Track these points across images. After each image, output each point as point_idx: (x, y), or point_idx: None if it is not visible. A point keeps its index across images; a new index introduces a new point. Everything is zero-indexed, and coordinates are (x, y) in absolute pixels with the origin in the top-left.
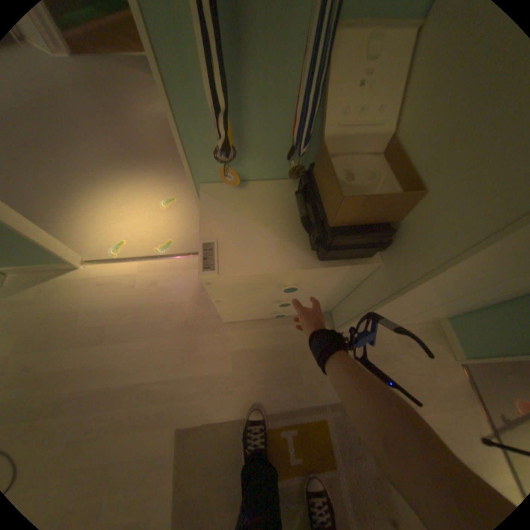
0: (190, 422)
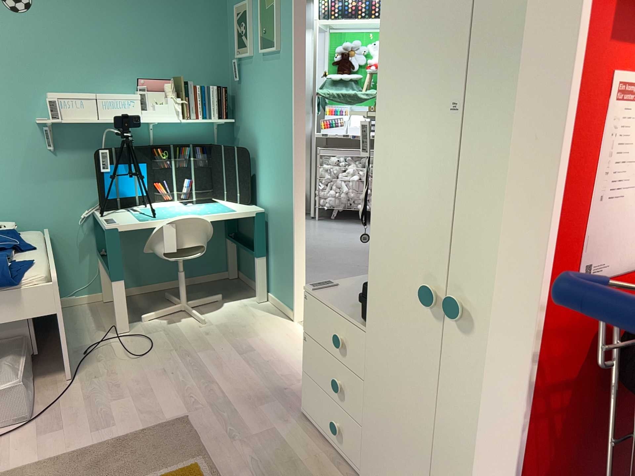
0: (195, 422)
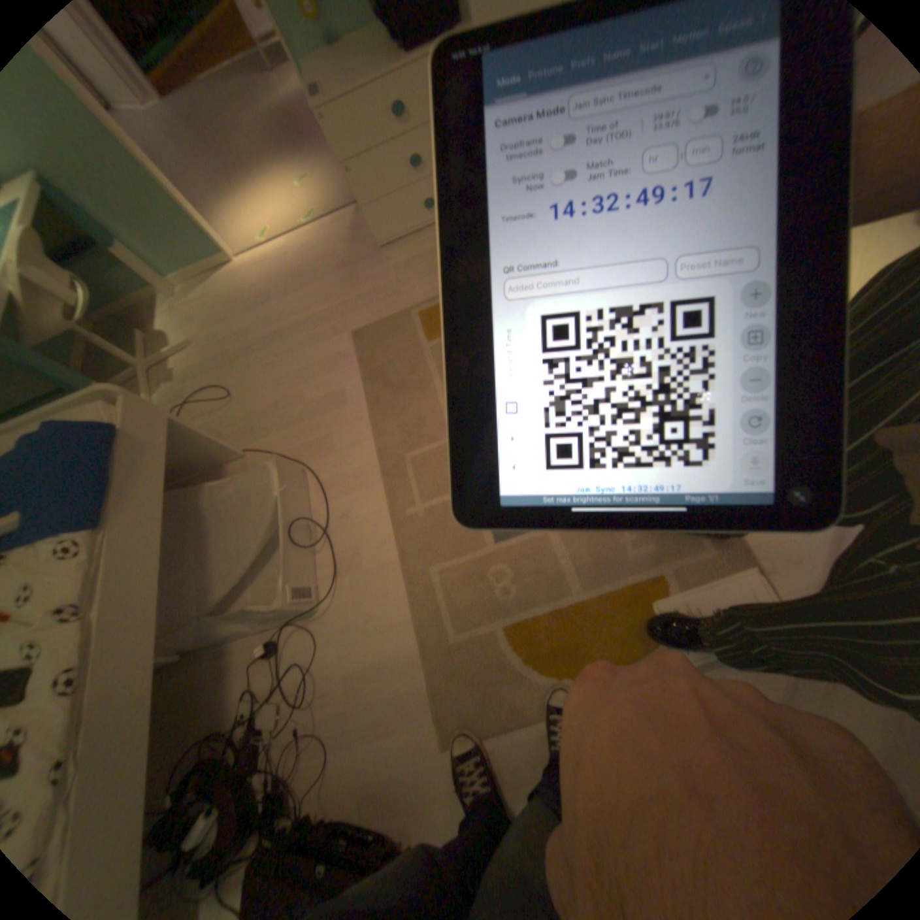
0: (364, 323)
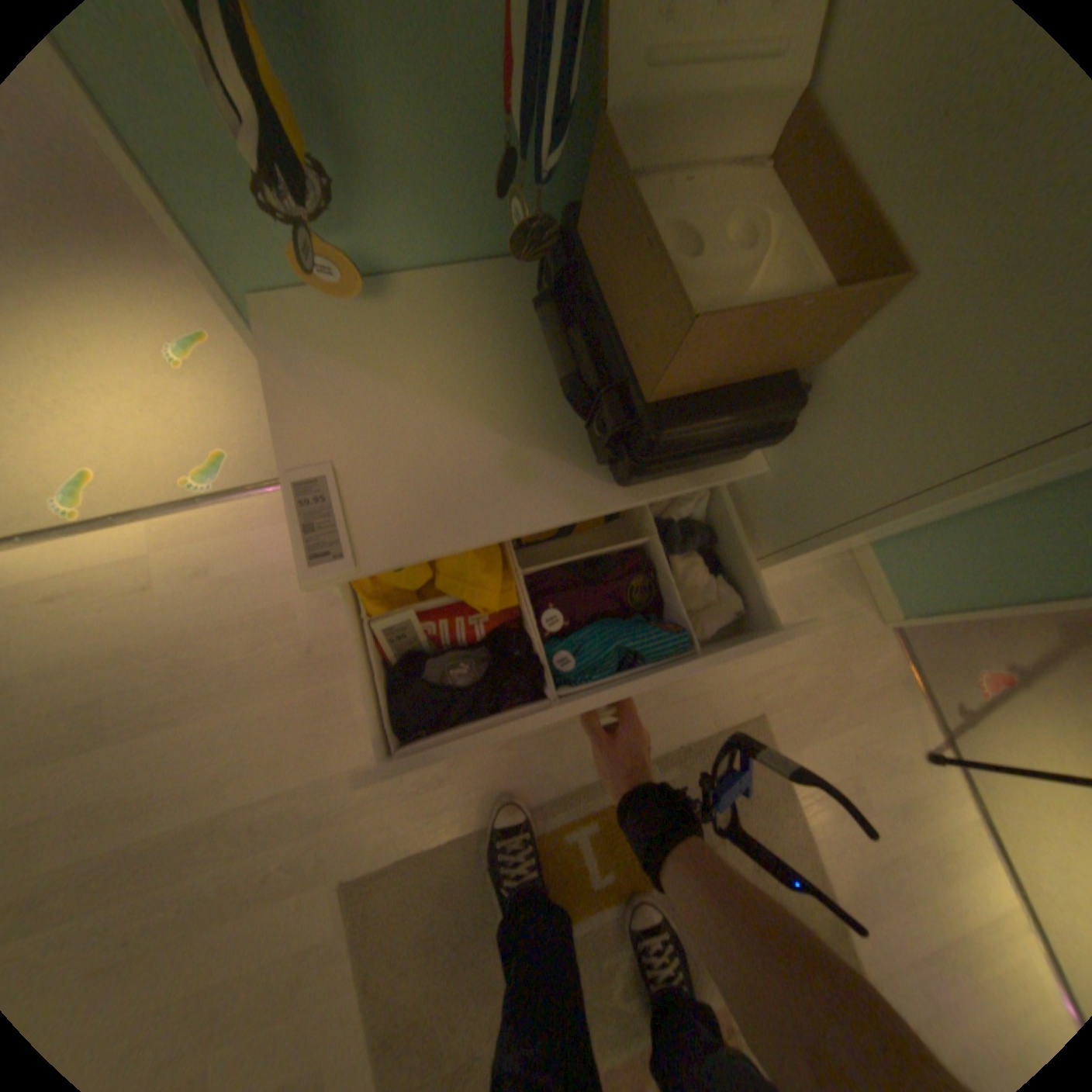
0: (368, 864)
